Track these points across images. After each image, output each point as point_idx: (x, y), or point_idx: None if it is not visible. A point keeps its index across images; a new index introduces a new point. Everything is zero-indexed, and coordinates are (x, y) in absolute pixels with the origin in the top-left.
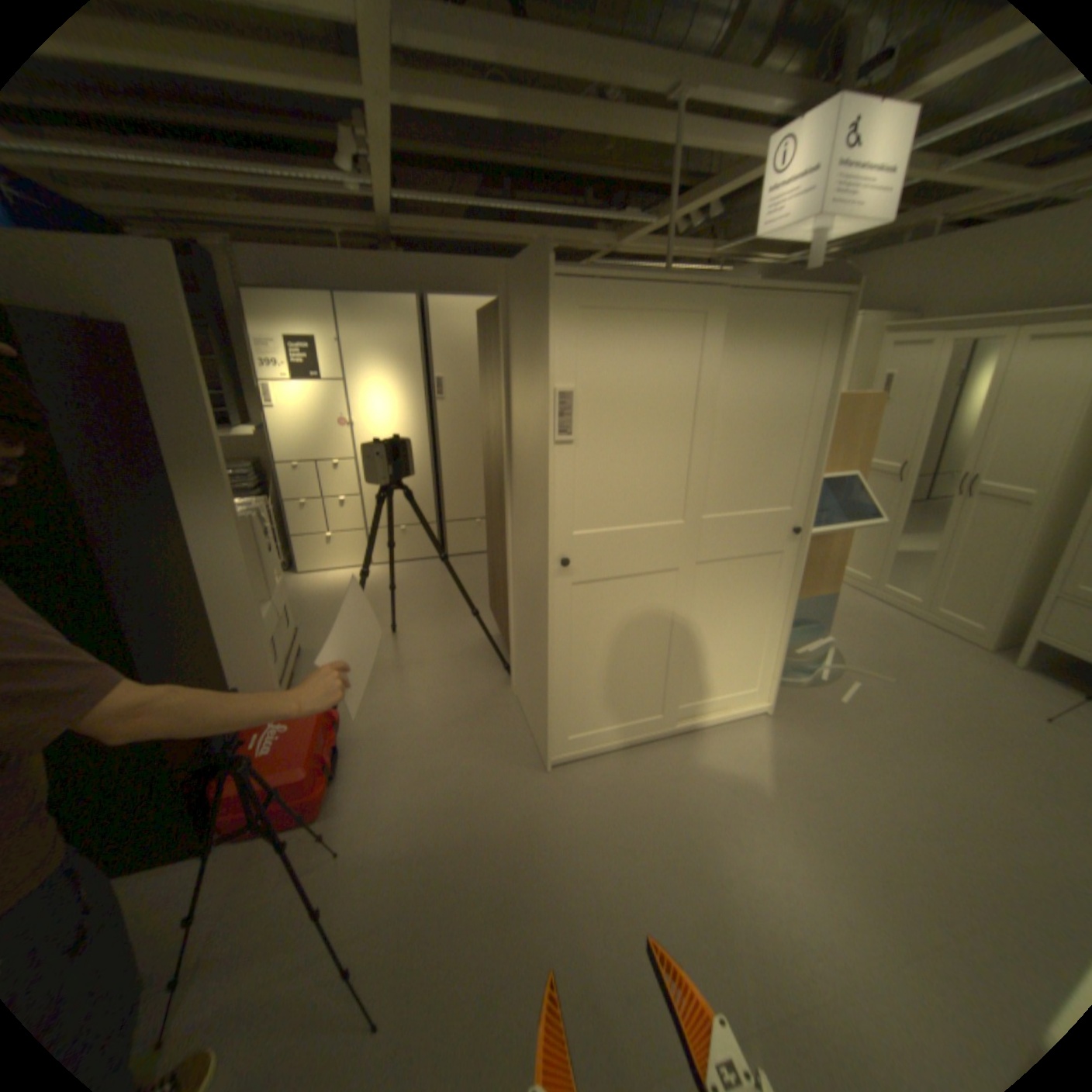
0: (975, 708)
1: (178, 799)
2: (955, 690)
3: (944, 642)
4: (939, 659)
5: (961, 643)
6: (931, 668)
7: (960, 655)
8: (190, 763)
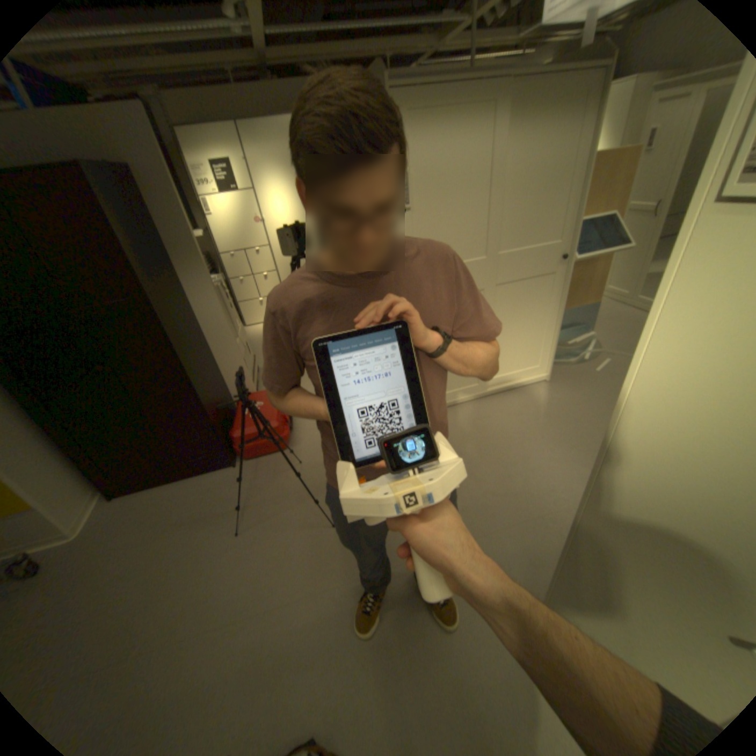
0: None
1: (217, 437)
2: None
3: None
4: None
5: None
6: None
7: None
8: (218, 421)
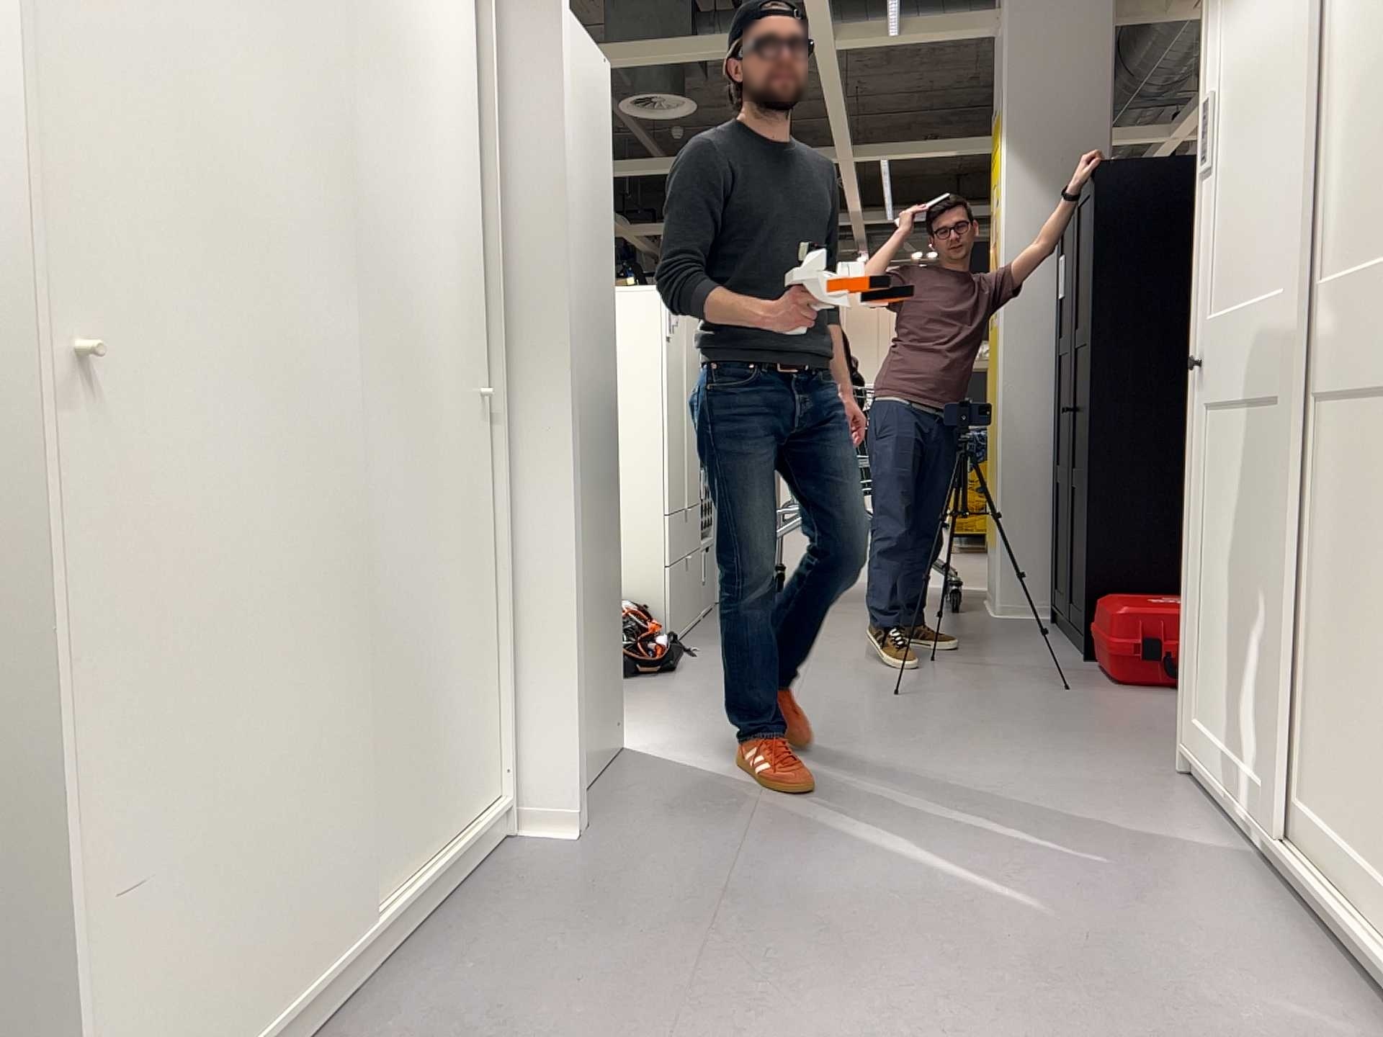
0: None
1: (1080, 579)
2: None
3: None
4: None
5: None
6: None
7: None
8: (1112, 567)
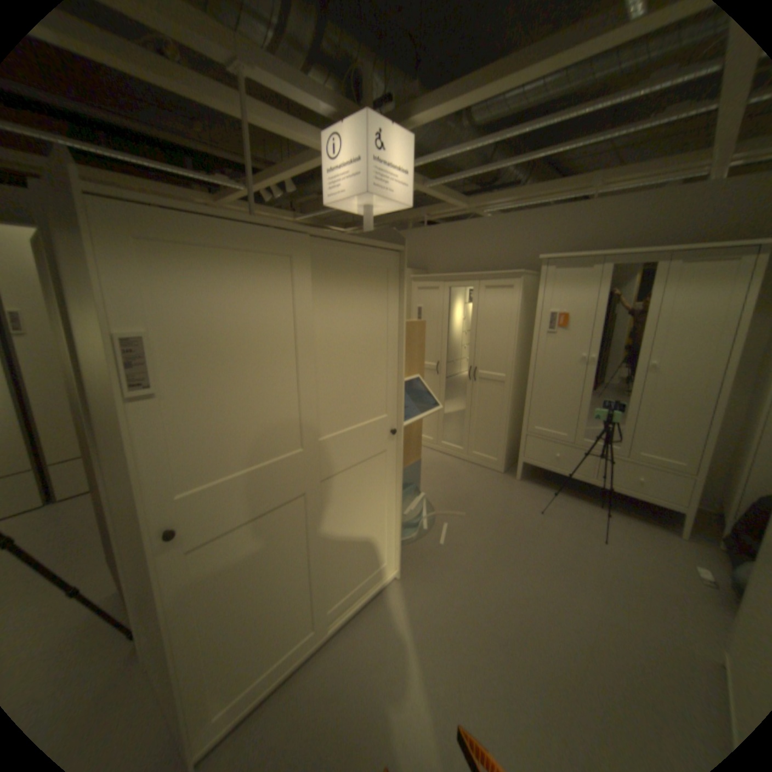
0: (508, 518)
1: None
2: (495, 507)
3: (479, 473)
4: (480, 487)
5: (487, 471)
6: (479, 495)
7: (489, 480)
8: None
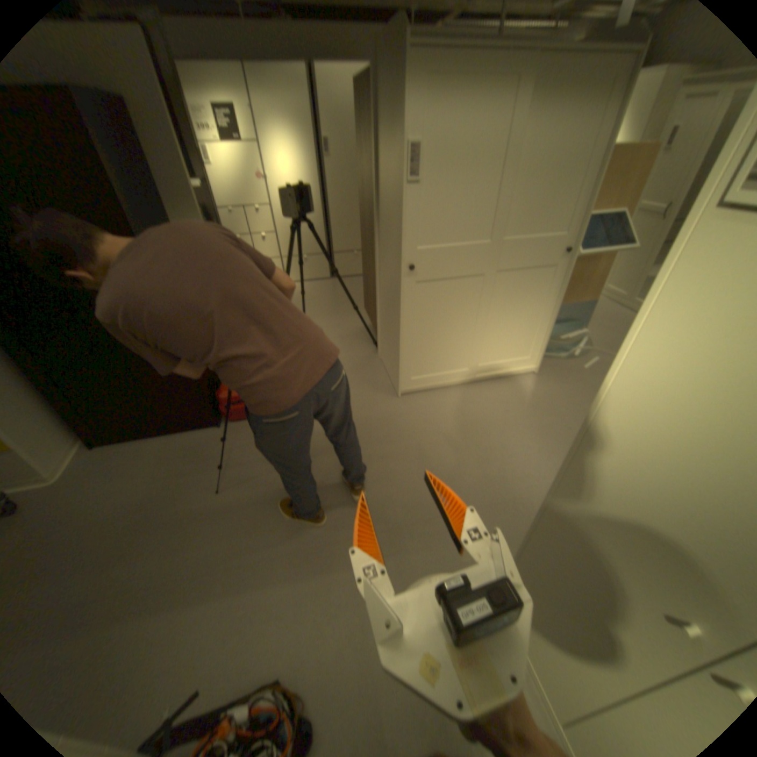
0: None
1: (204, 398)
2: None
3: None
4: None
5: None
6: None
7: None
8: (206, 382)
